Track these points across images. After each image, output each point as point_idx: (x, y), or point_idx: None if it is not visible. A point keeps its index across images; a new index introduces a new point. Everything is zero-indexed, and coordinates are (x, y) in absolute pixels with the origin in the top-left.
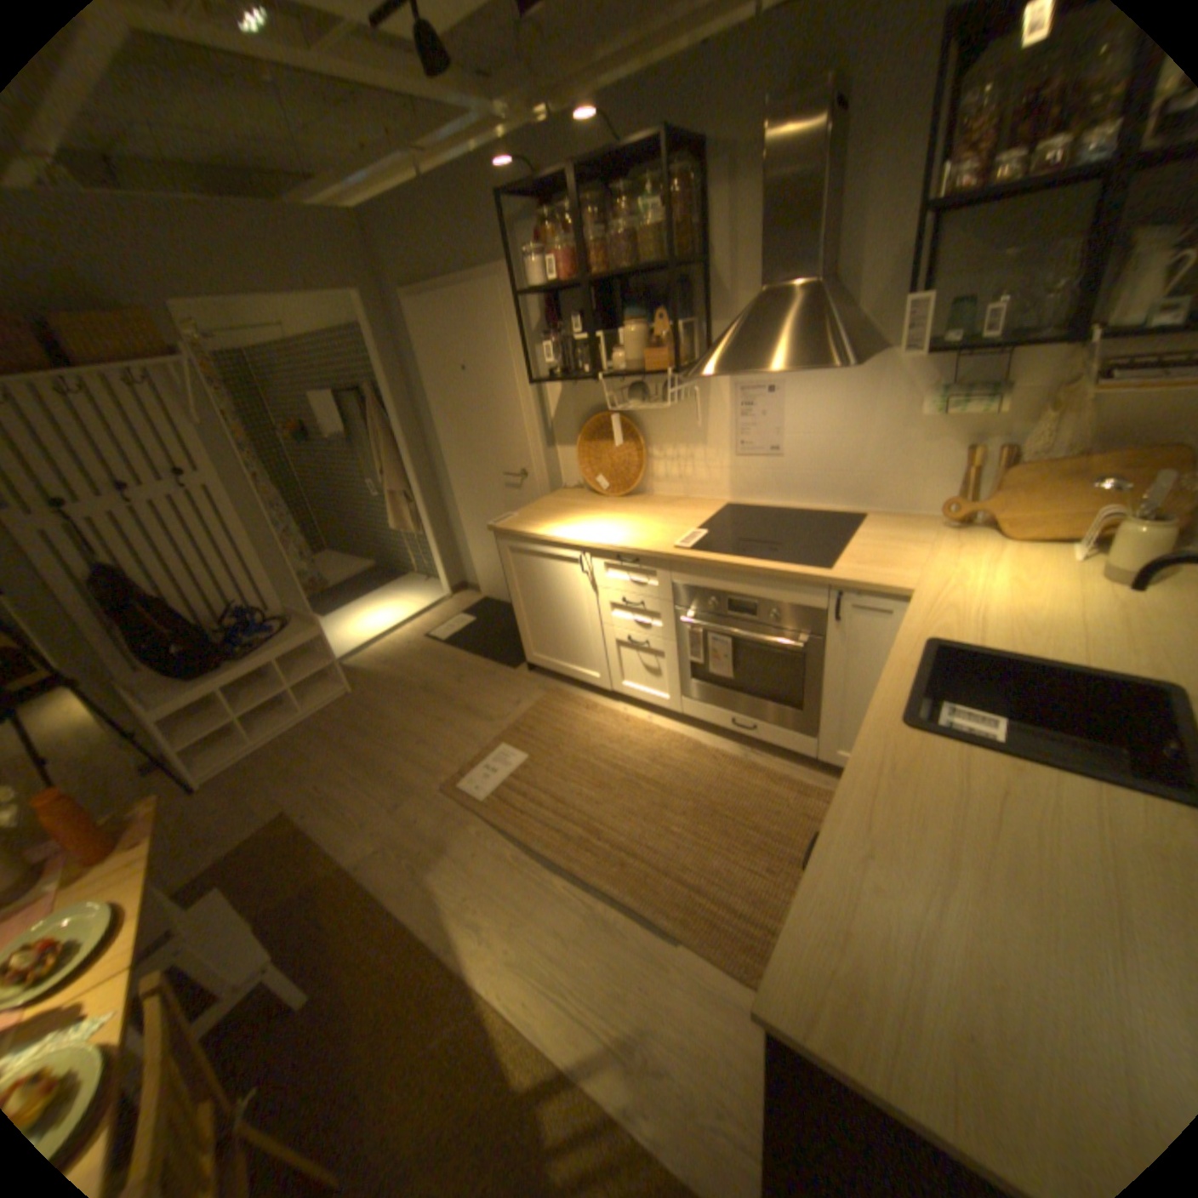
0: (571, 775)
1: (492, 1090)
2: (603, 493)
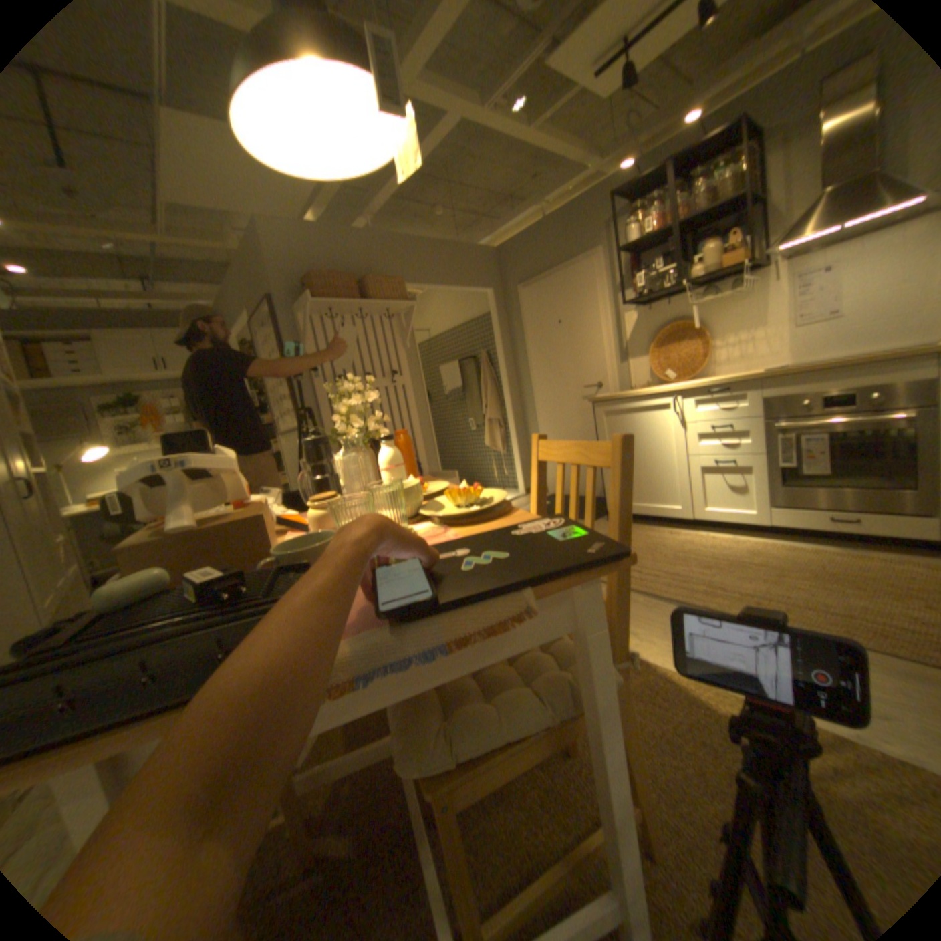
0: (677, 563)
1: (700, 715)
2: (671, 381)
